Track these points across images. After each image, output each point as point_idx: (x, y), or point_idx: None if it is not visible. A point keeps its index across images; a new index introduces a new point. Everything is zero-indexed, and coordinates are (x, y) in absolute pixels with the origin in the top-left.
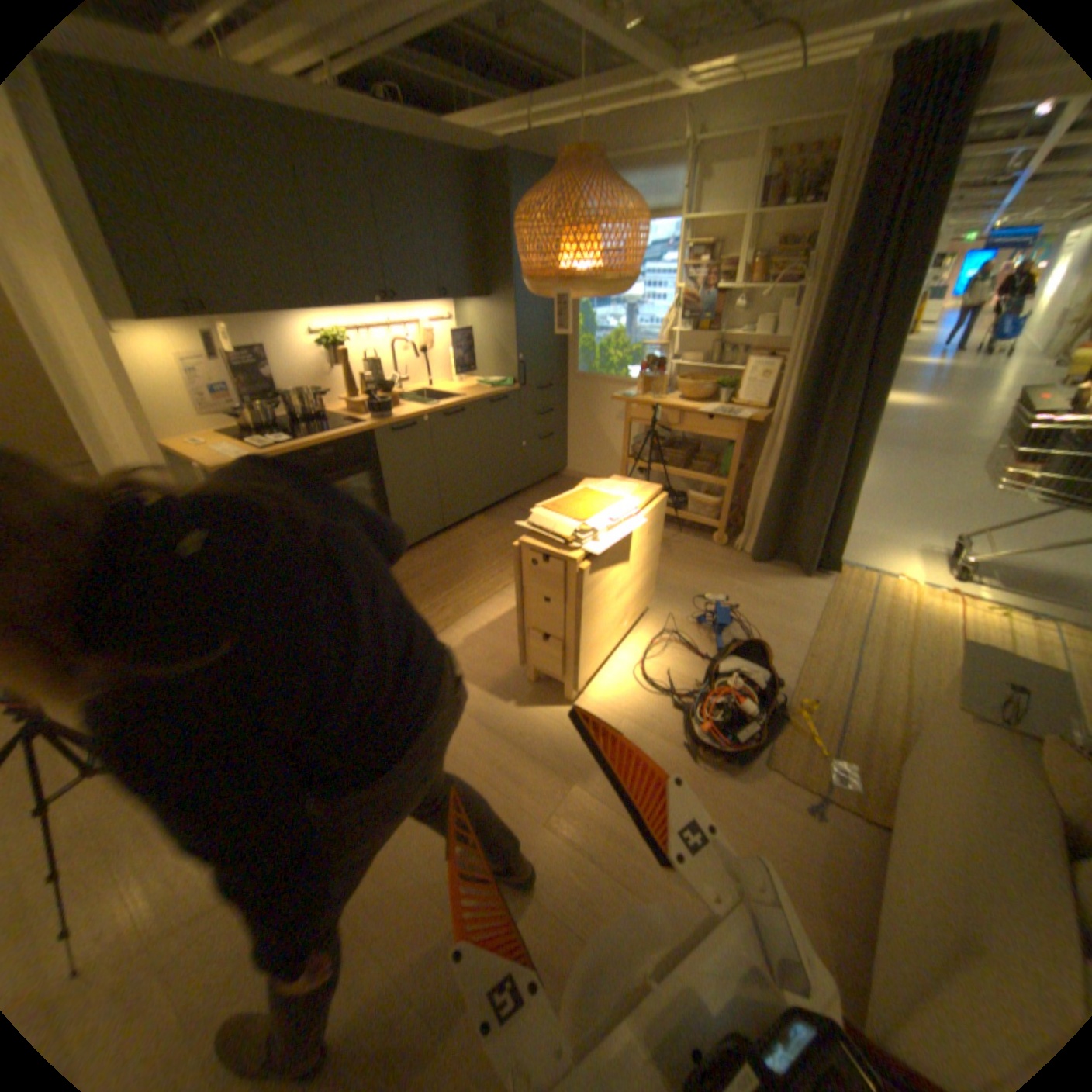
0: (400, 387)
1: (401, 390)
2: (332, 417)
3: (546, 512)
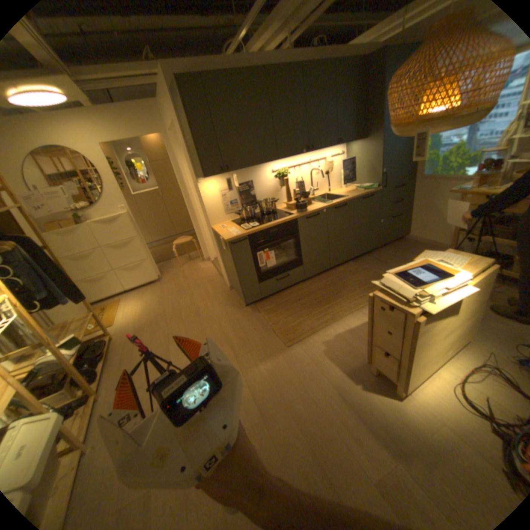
0: (313, 193)
1: (313, 194)
2: (278, 211)
3: (394, 277)
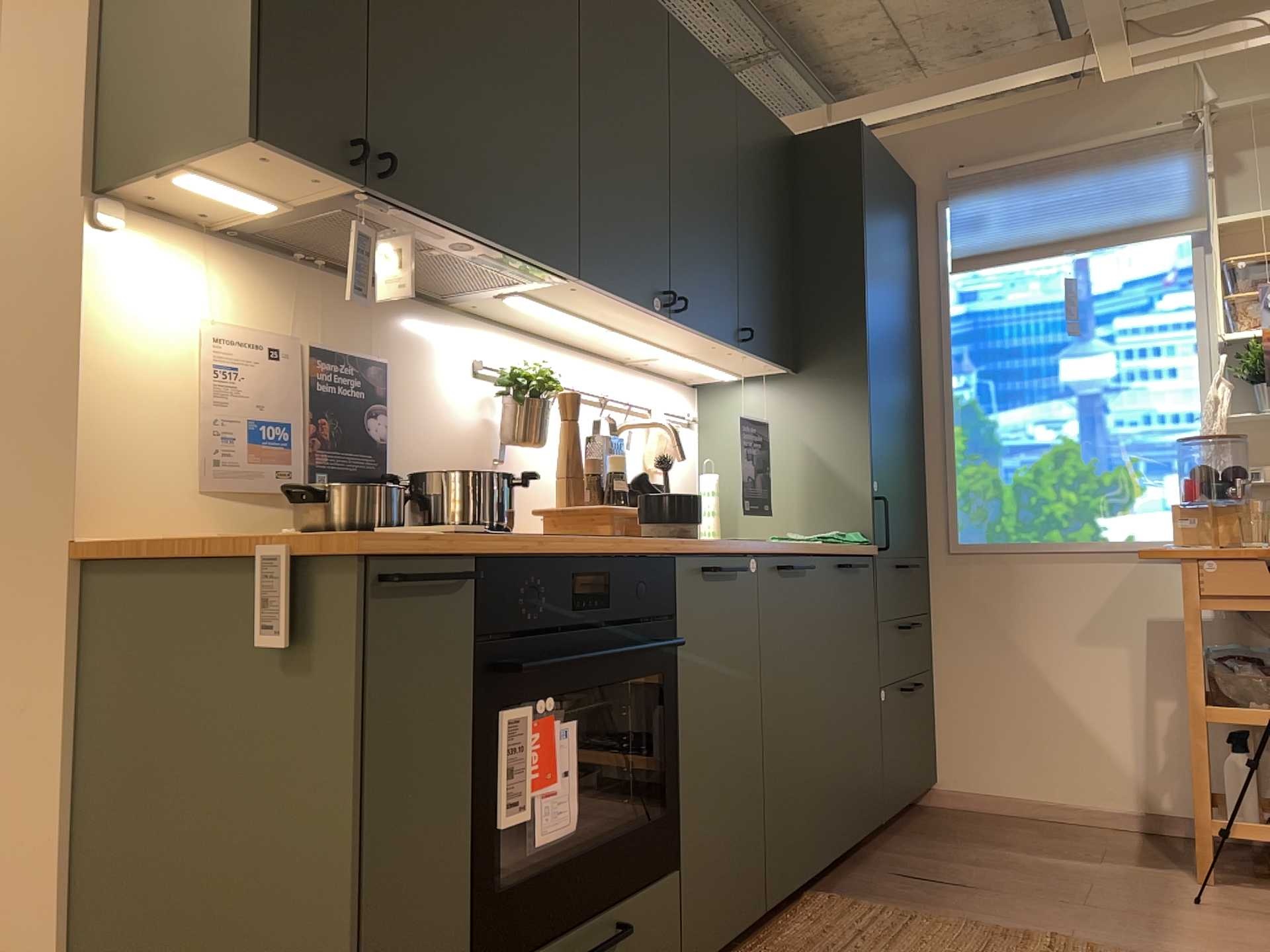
0: None
1: None
2: None
3: None
